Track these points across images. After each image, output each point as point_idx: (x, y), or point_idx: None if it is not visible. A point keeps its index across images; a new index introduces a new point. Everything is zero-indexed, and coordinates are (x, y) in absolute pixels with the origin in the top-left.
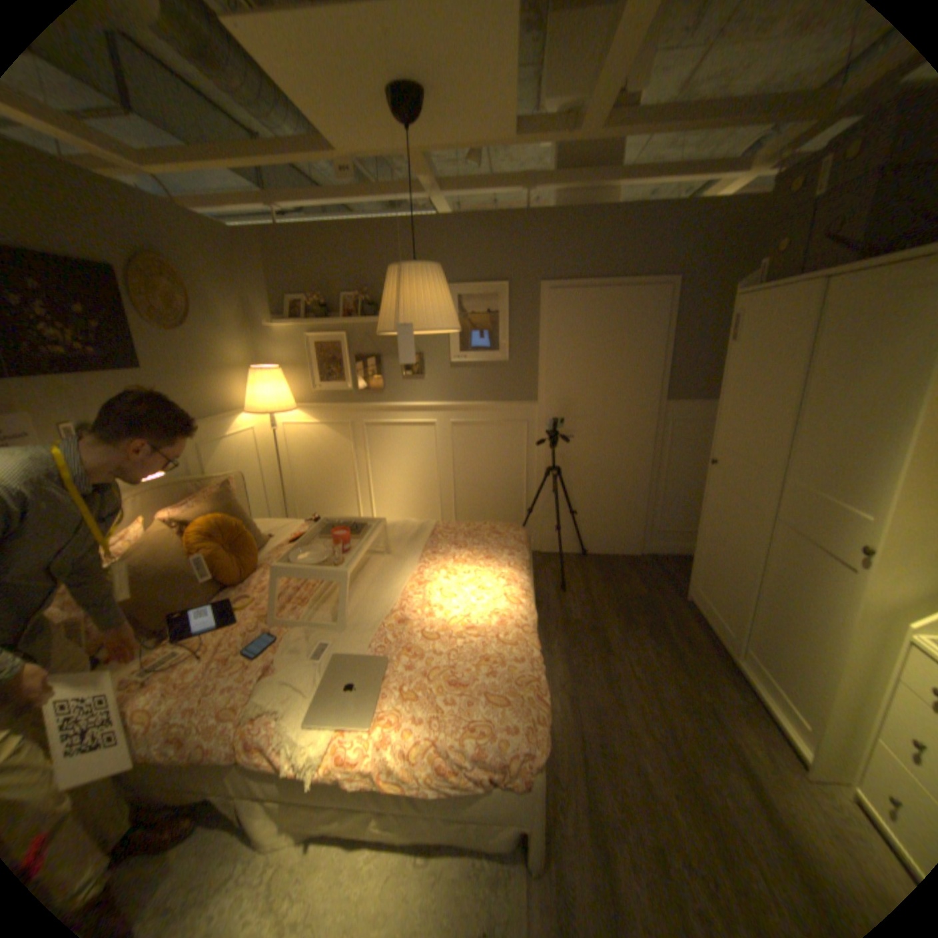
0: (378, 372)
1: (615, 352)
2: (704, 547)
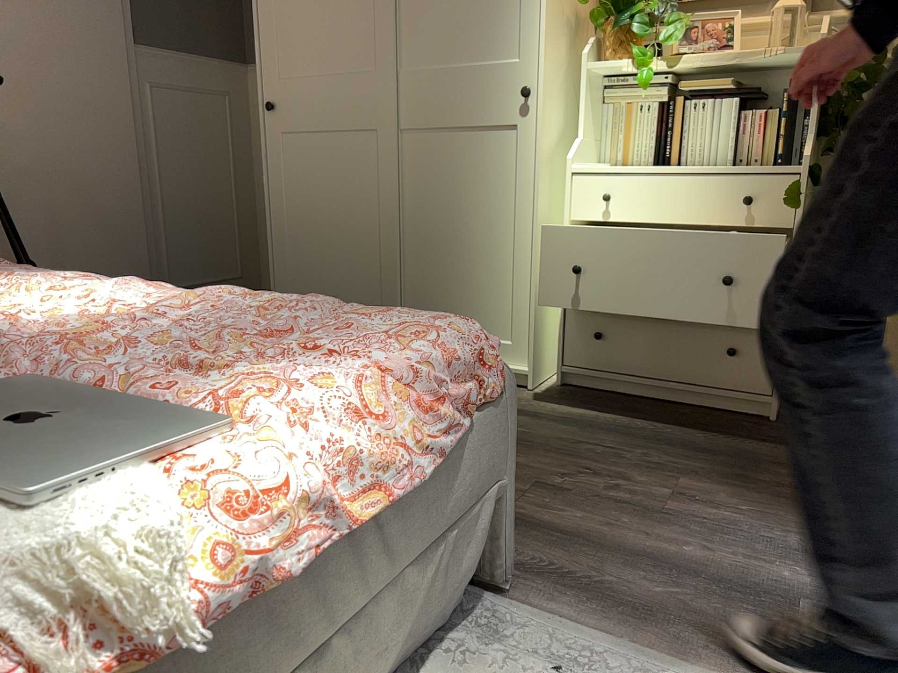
0: None
1: None
2: (286, 246)
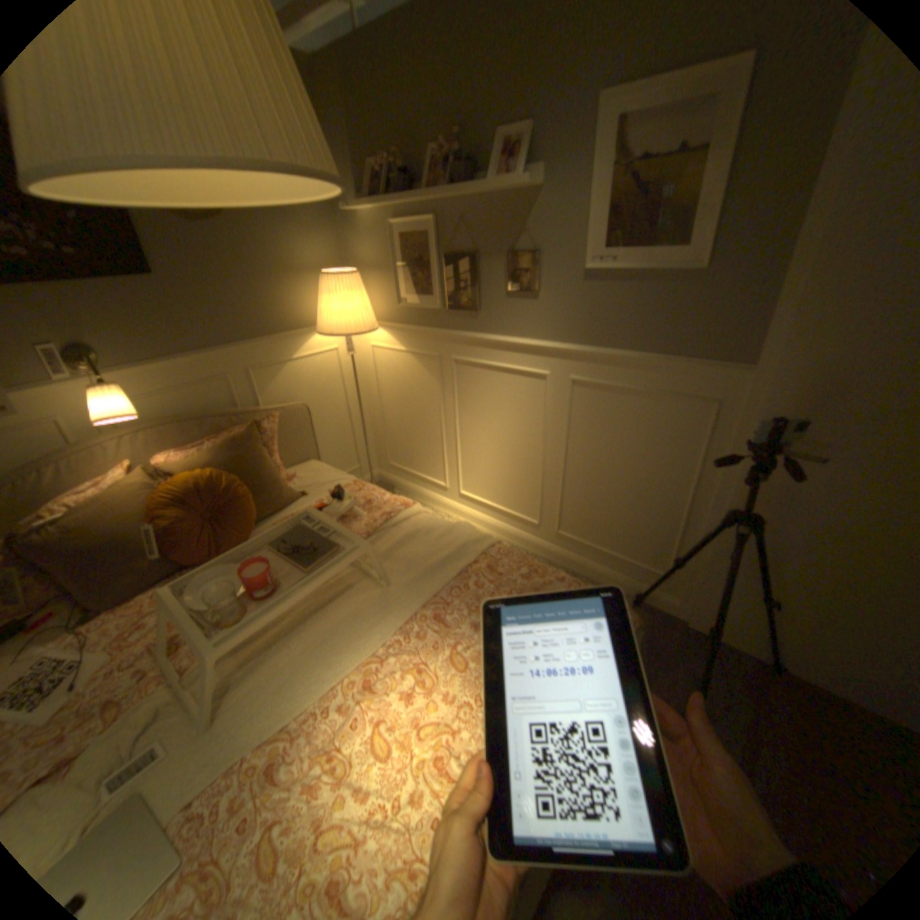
0: (472, 280)
1: None
2: None
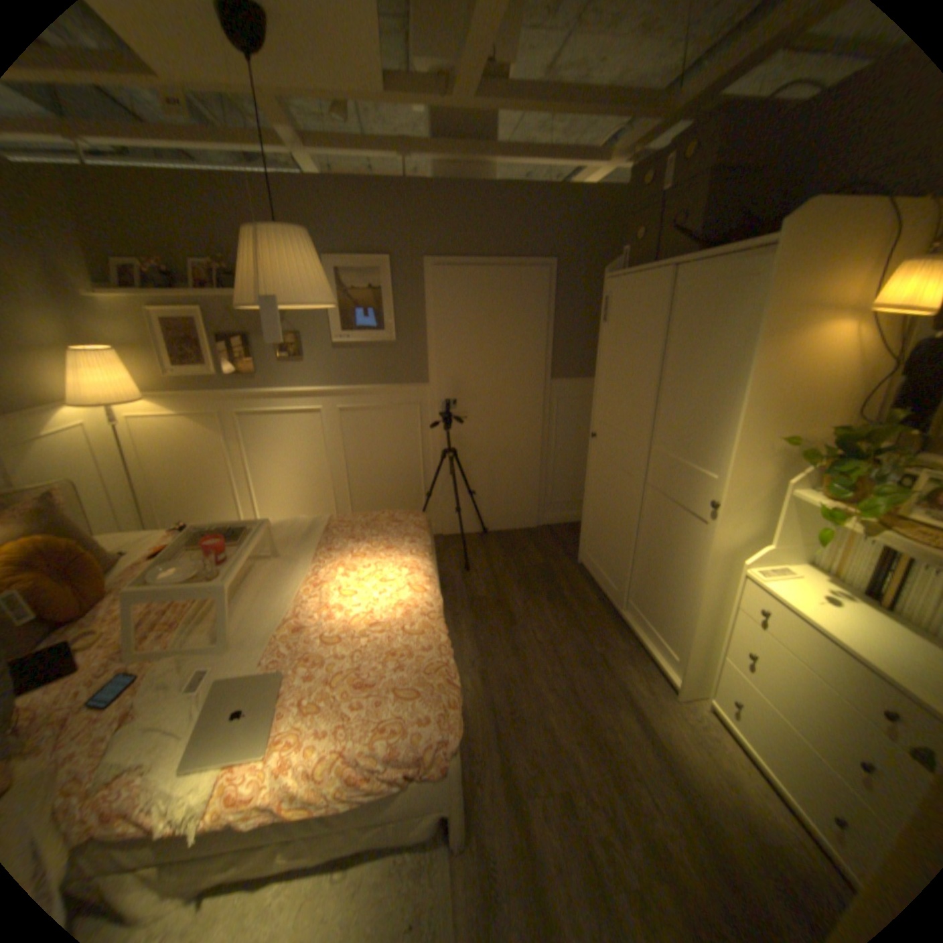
0: (246, 353)
1: (502, 332)
2: (589, 514)
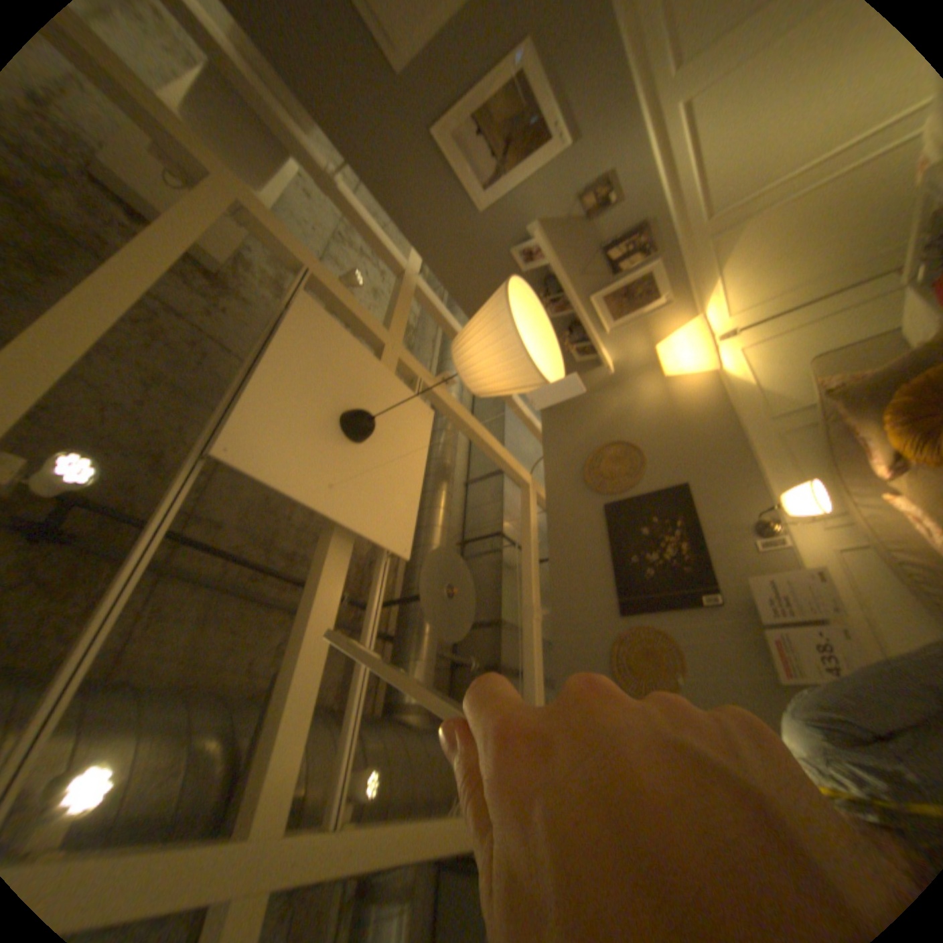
0: (626, 237)
1: None
2: None
